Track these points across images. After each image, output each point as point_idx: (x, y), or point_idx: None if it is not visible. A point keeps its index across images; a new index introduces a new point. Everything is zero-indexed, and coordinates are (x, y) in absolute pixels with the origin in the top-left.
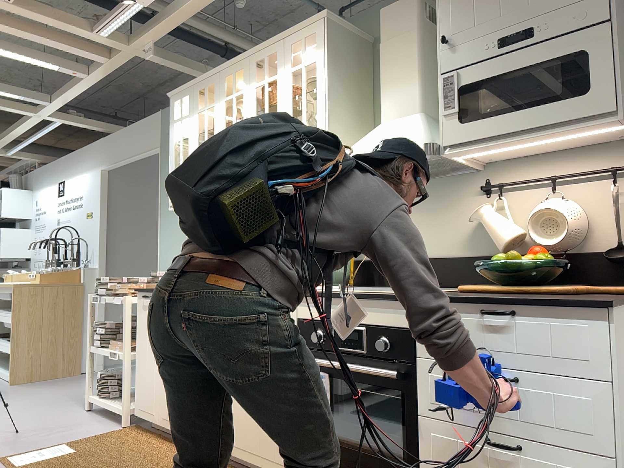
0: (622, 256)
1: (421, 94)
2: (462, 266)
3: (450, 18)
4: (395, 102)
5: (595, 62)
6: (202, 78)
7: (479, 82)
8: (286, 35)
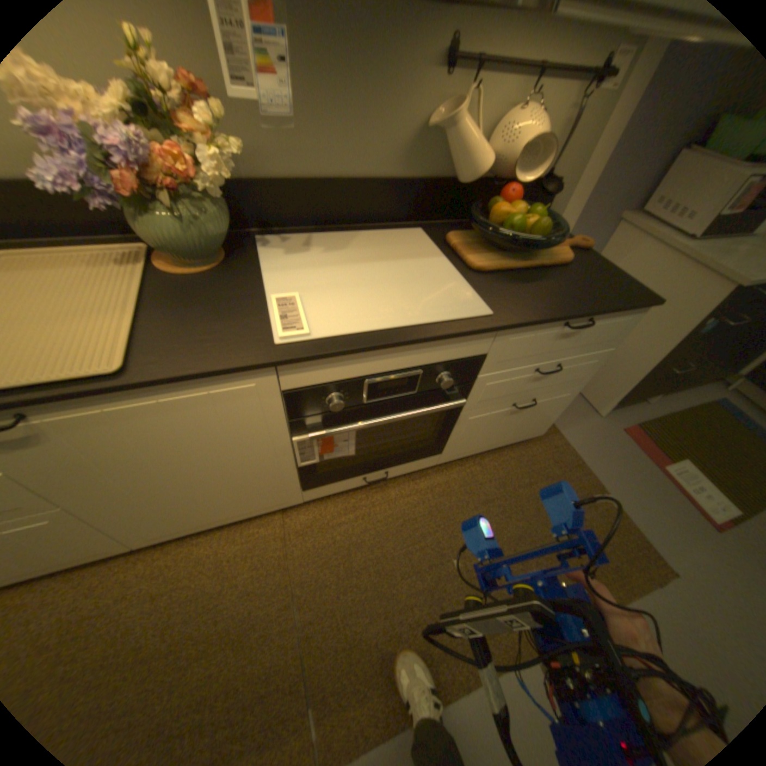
0: (555, 188)
1: None
2: (395, 193)
3: None
4: None
5: None
6: None
7: None
8: None
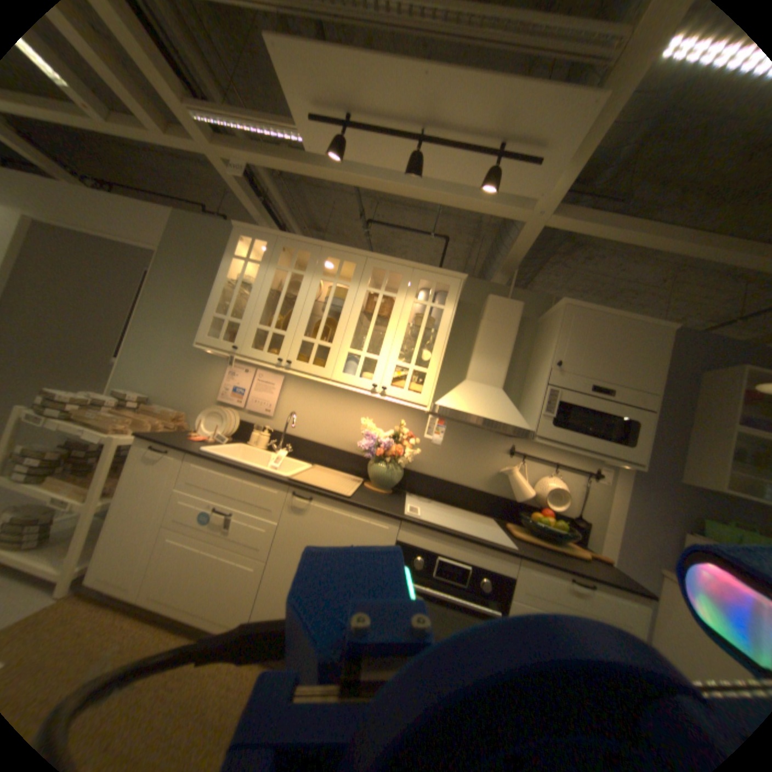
0: (584, 527)
1: (505, 376)
2: (480, 499)
3: (566, 350)
4: (484, 371)
5: (644, 433)
6: (295, 238)
7: (573, 405)
8: (419, 267)
